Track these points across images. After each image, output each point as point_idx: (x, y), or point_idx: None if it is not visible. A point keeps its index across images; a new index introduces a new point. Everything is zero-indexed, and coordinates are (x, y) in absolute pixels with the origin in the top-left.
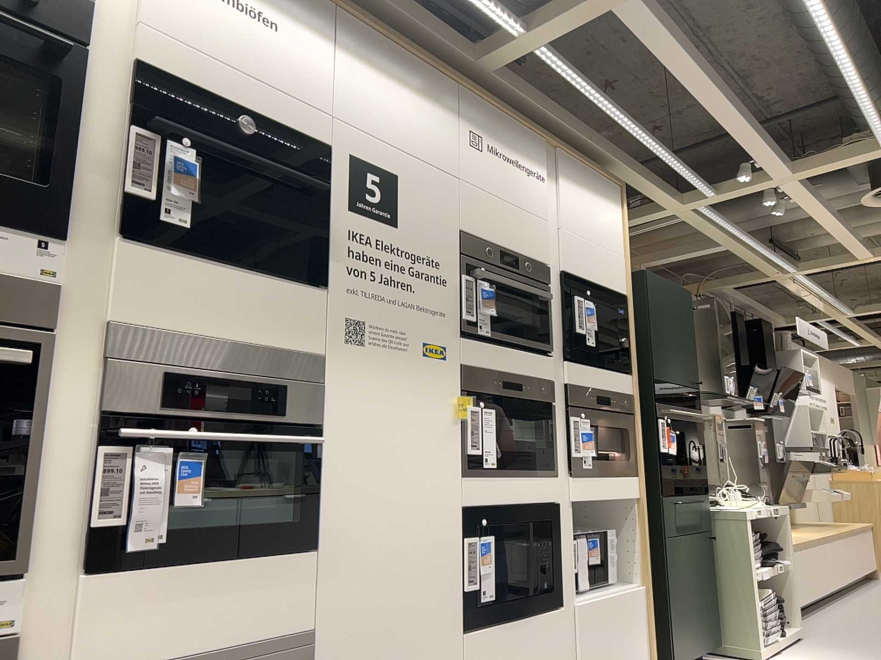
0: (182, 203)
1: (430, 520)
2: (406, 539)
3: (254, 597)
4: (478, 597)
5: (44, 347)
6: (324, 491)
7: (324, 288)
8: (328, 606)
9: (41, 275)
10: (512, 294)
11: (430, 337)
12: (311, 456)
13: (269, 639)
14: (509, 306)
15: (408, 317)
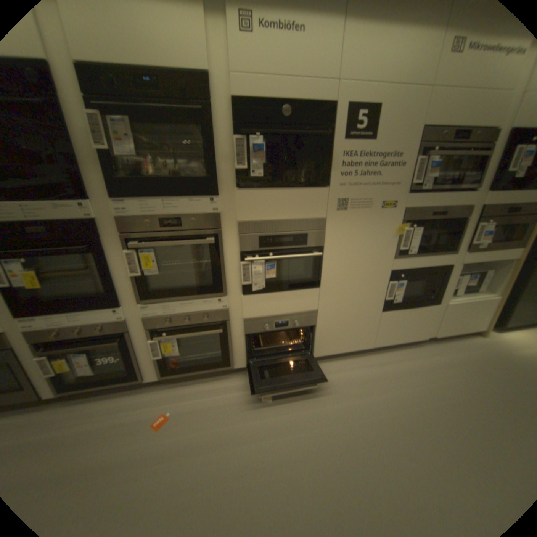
0: (258, 166)
1: (373, 276)
2: (359, 283)
3: (295, 301)
4: (392, 301)
5: (219, 234)
6: (323, 269)
7: (328, 185)
8: (323, 303)
9: (213, 210)
10: (458, 156)
11: (388, 197)
12: (318, 257)
13: (301, 311)
14: (453, 165)
15: (375, 190)
